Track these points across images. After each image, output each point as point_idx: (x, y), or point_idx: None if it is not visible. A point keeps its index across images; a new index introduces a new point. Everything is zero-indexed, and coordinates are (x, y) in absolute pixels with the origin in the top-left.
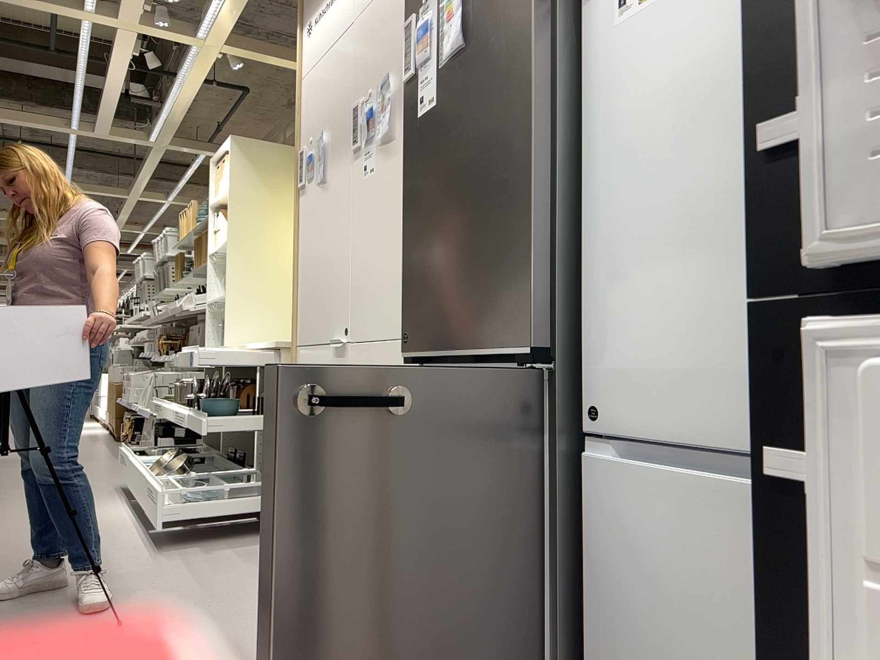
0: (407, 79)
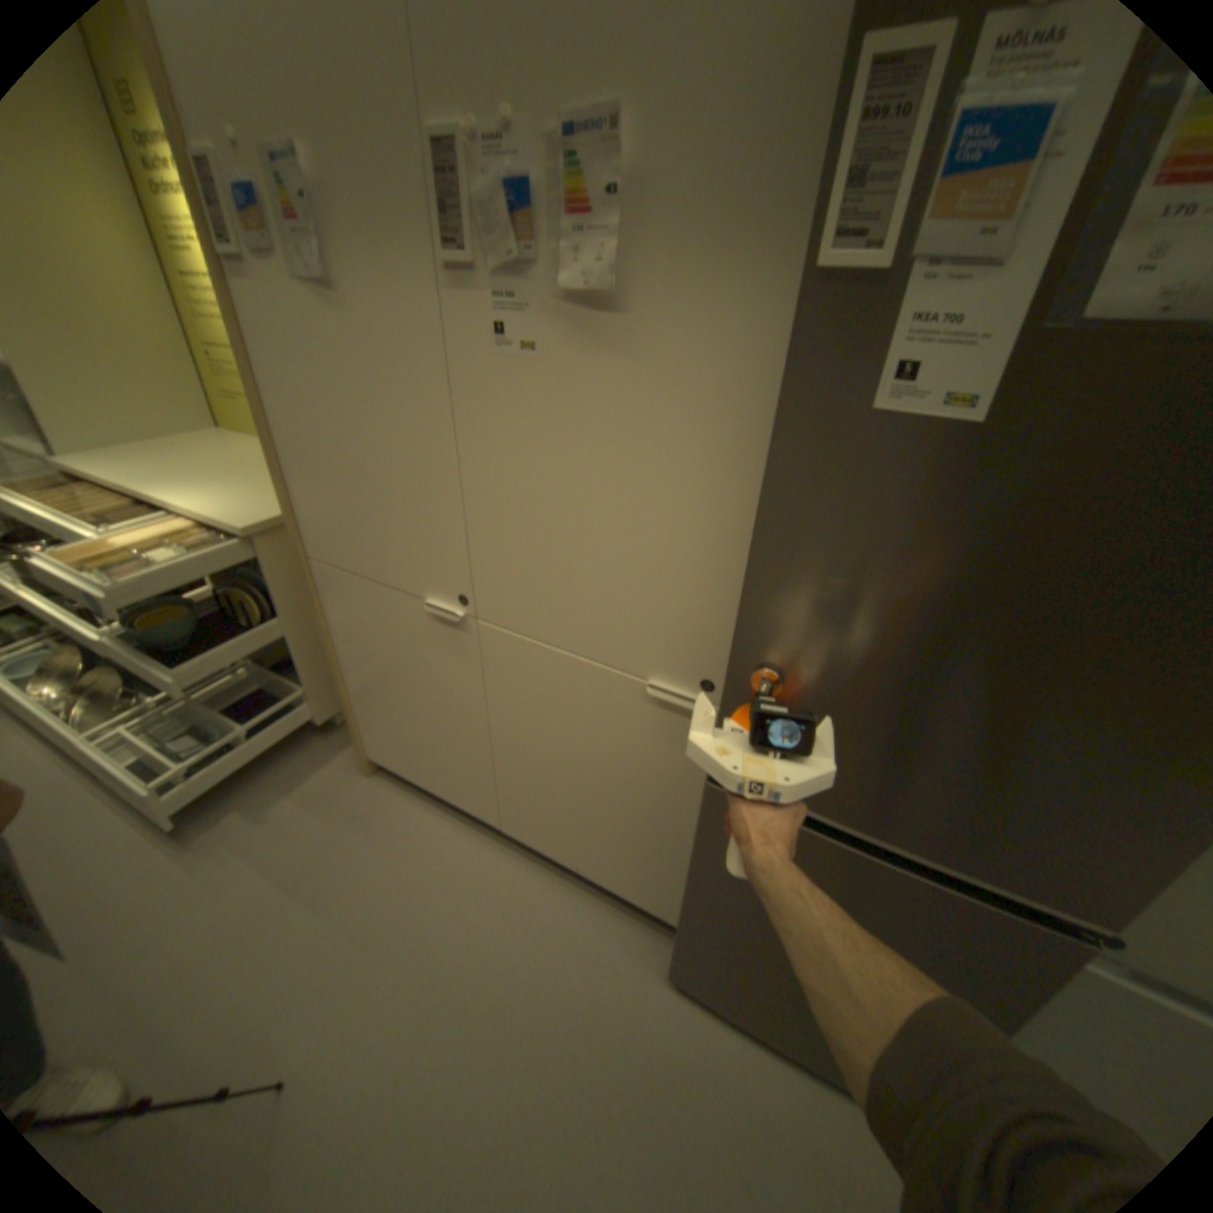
0: (839, 257)
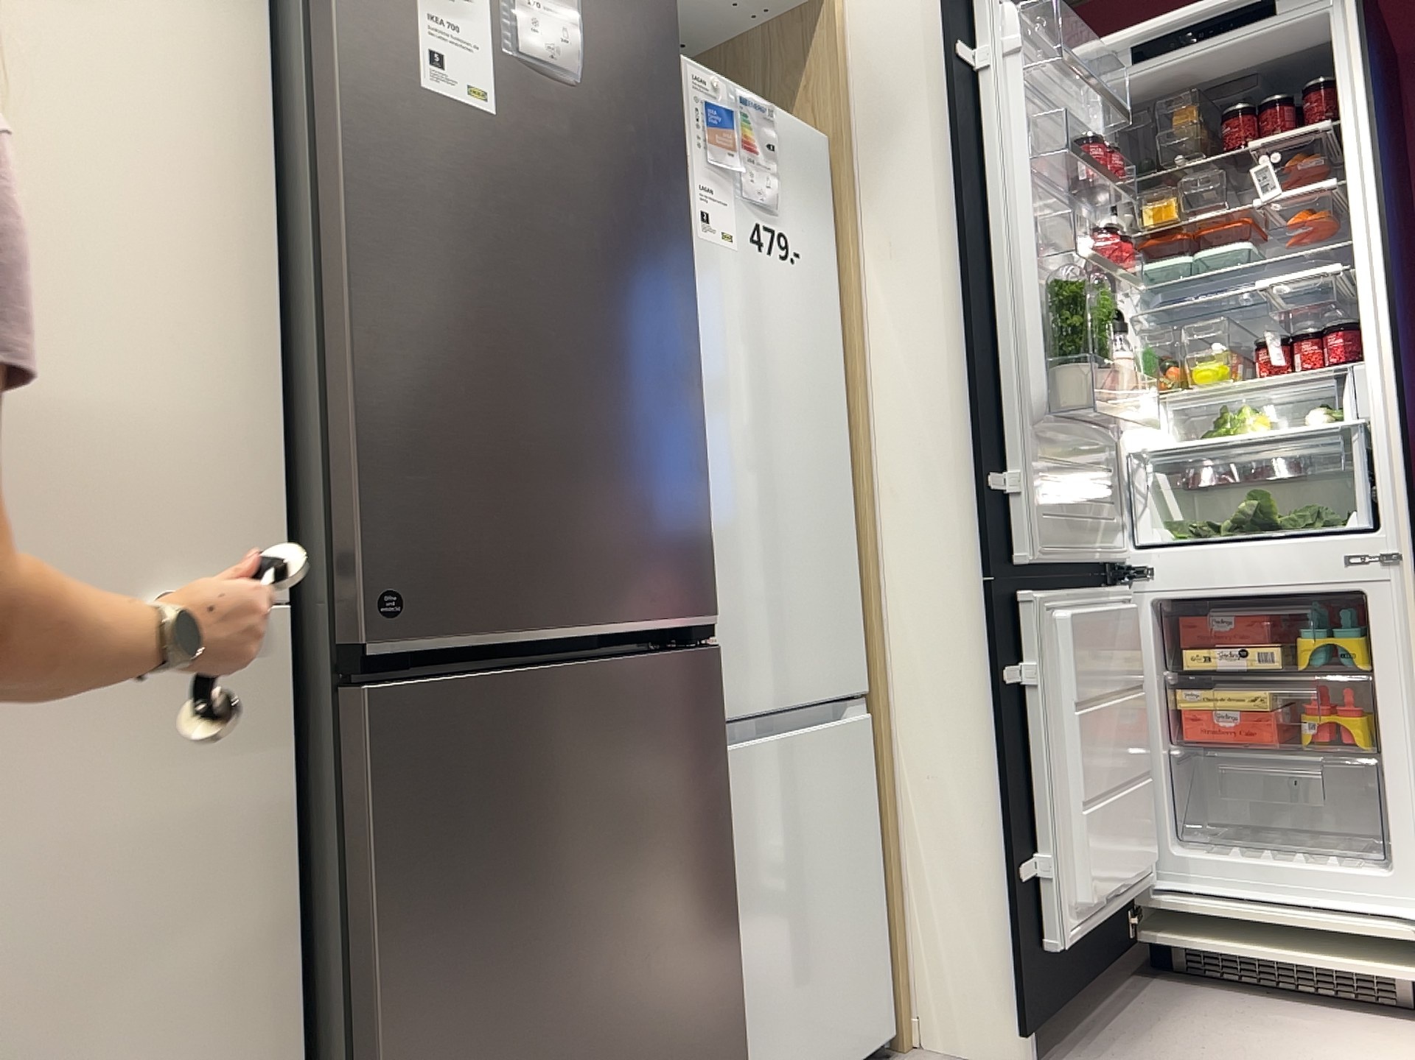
0: None
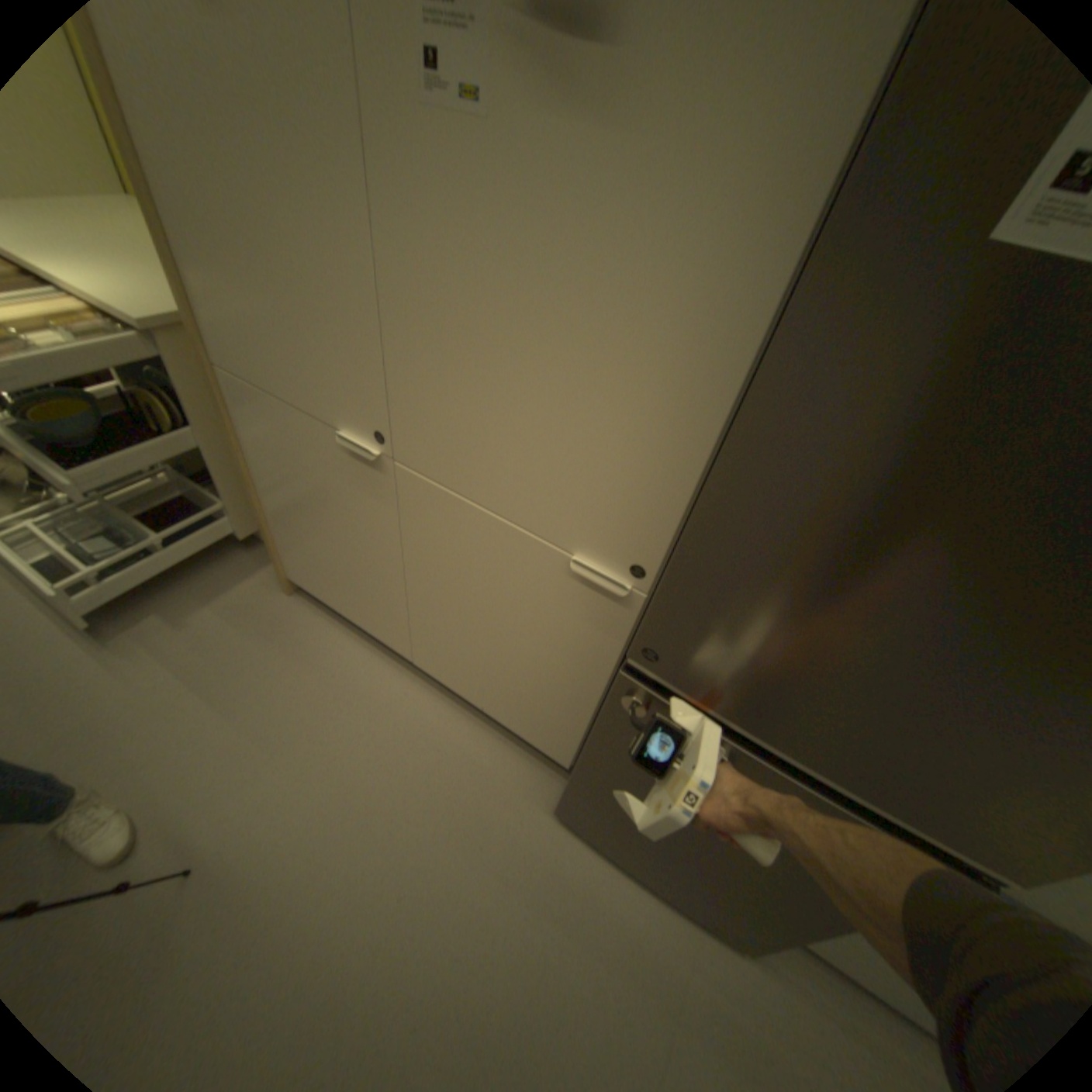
0: None
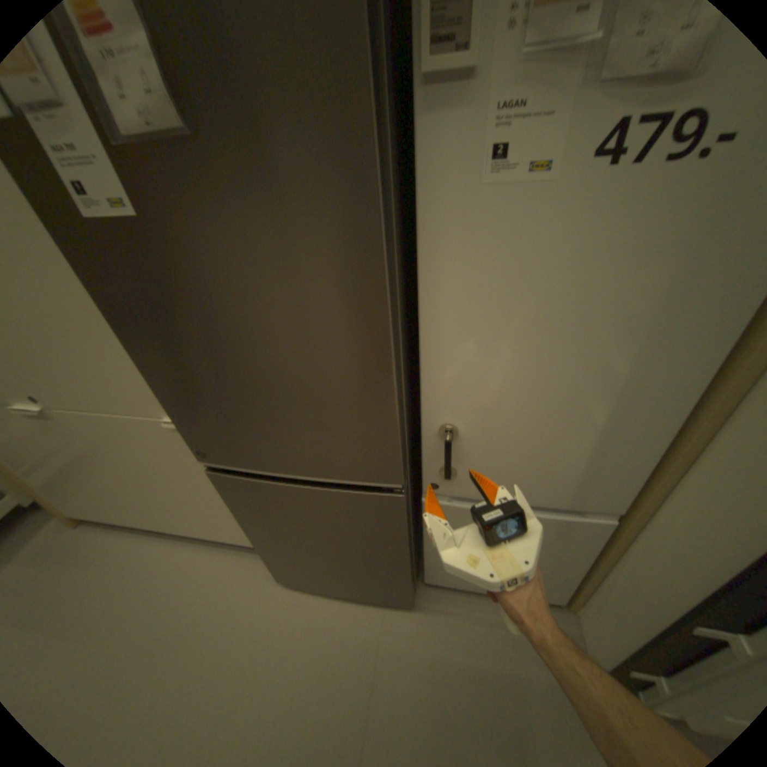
0: None
